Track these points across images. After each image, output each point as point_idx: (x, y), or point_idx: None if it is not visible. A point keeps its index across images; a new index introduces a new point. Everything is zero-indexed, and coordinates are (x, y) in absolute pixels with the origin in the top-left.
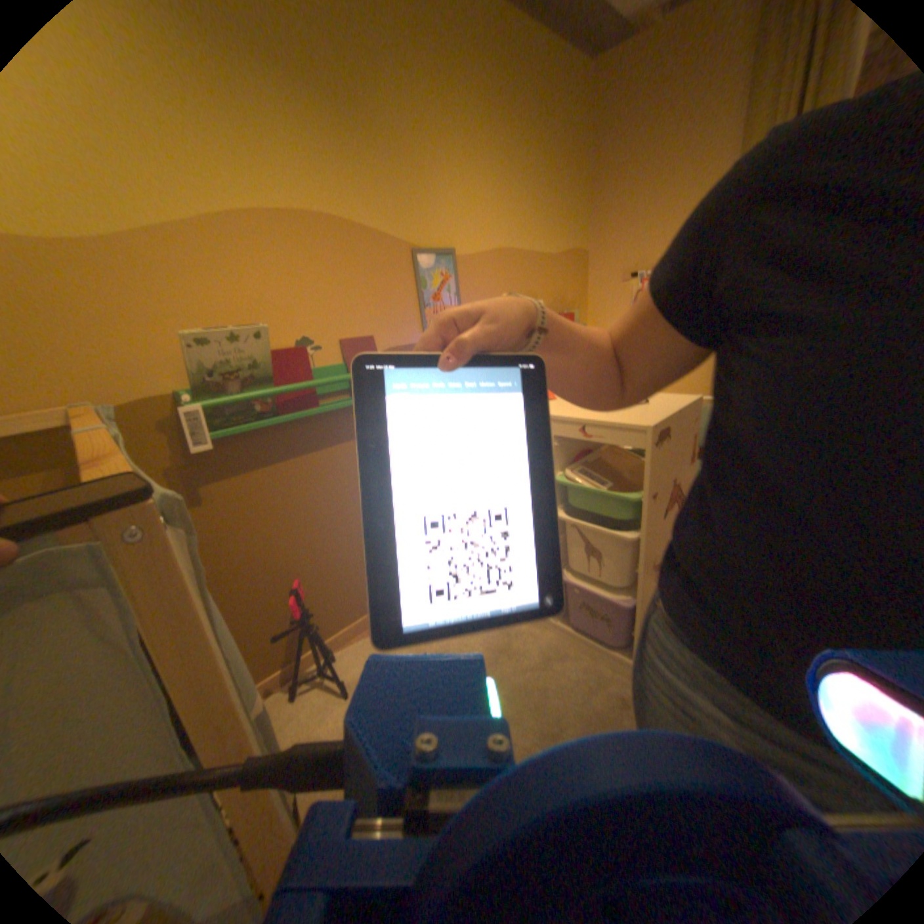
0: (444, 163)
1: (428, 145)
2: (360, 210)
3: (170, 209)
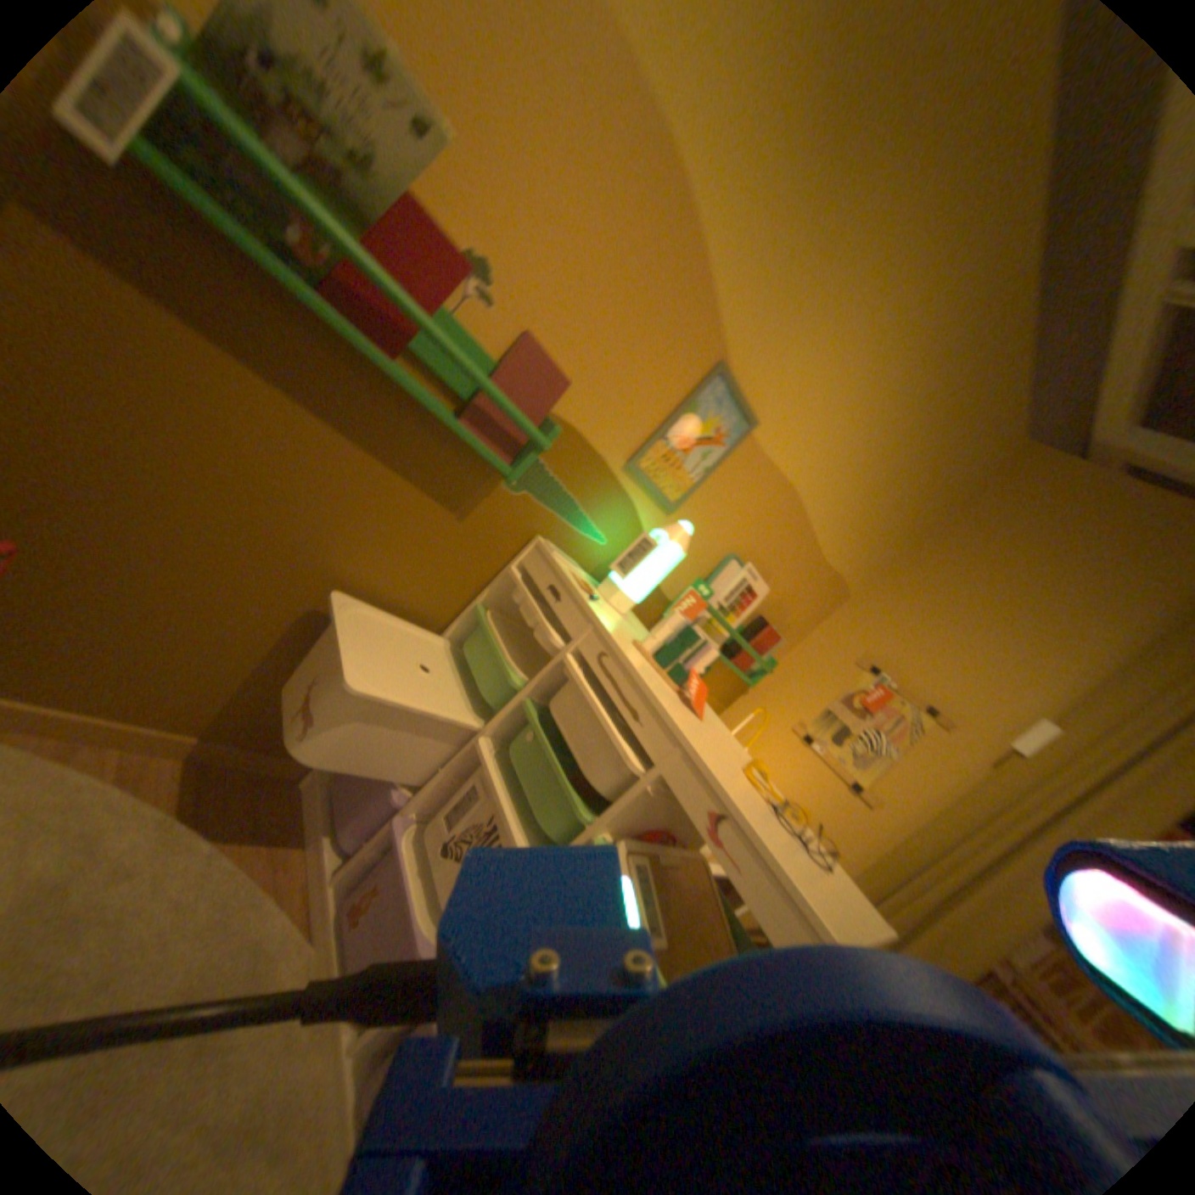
0: (845, 335)
1: (853, 296)
2: (724, 246)
3: None
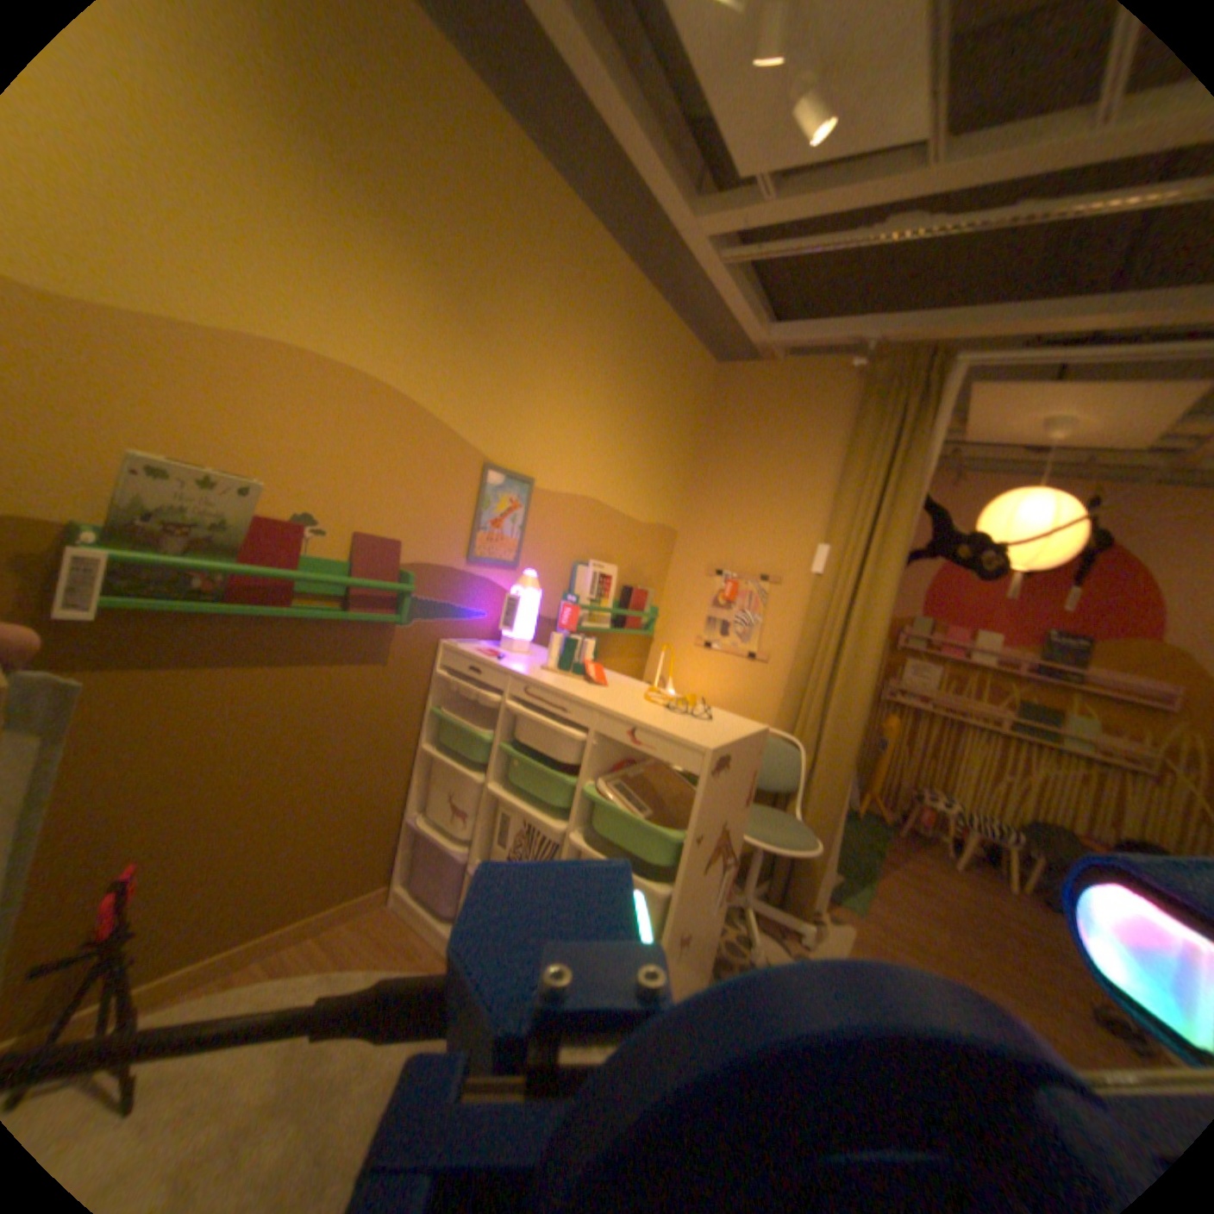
0: (549, 394)
1: (537, 372)
2: (439, 404)
3: (193, 314)
